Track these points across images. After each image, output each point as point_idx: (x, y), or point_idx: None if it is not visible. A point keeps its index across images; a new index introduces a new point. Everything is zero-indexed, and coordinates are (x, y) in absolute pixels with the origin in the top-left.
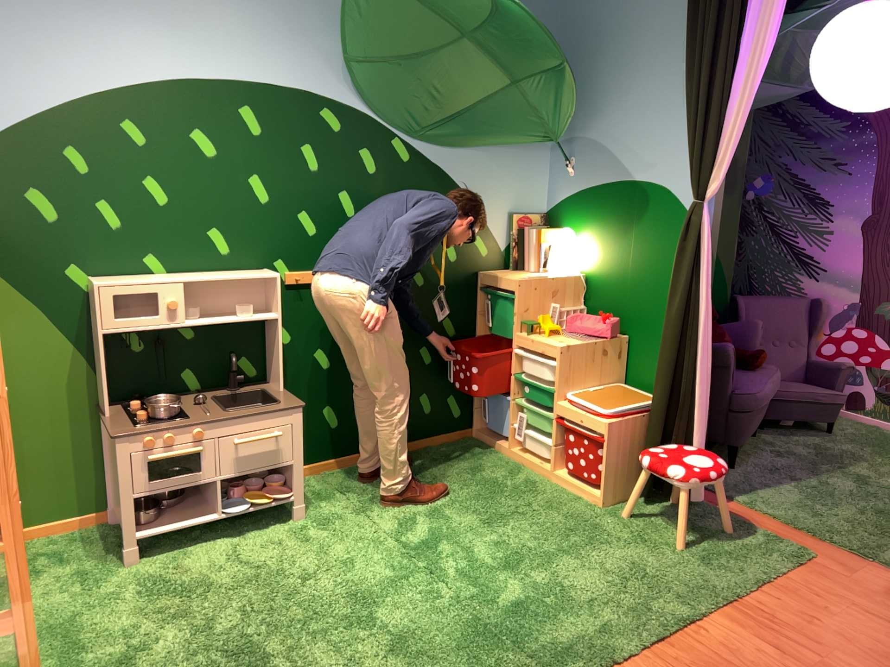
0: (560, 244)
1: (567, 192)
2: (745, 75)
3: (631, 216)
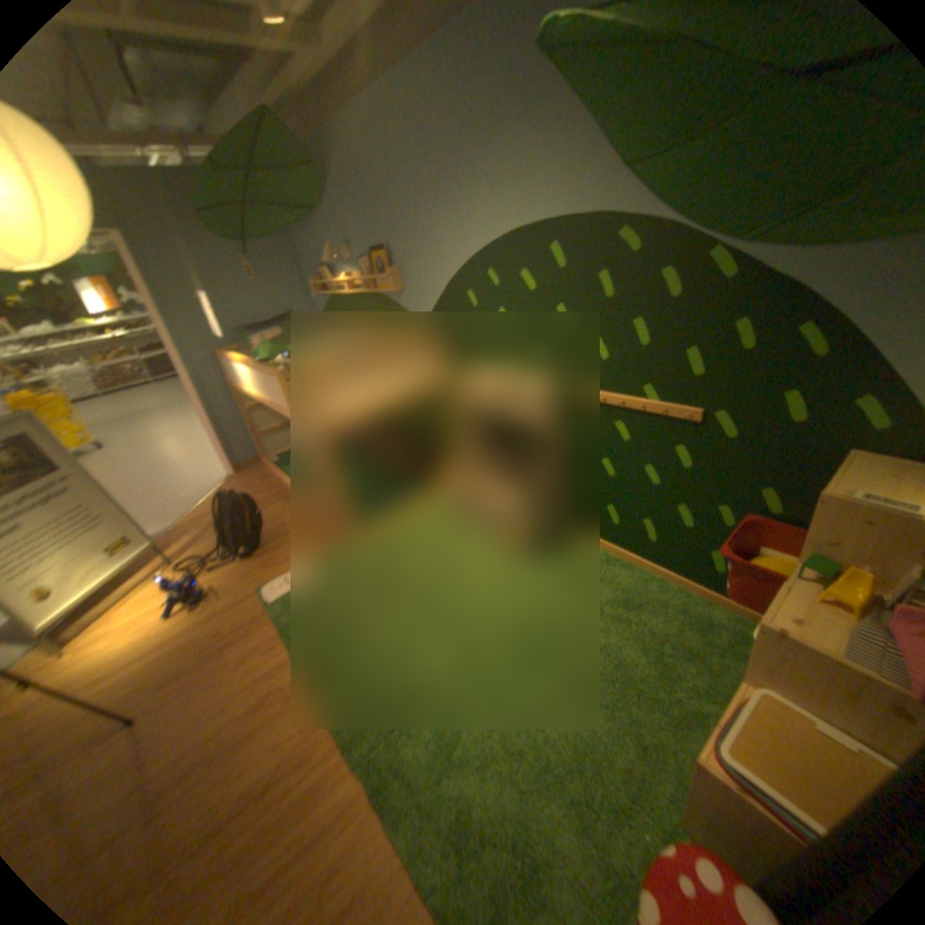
0: None
1: None
2: None
3: None
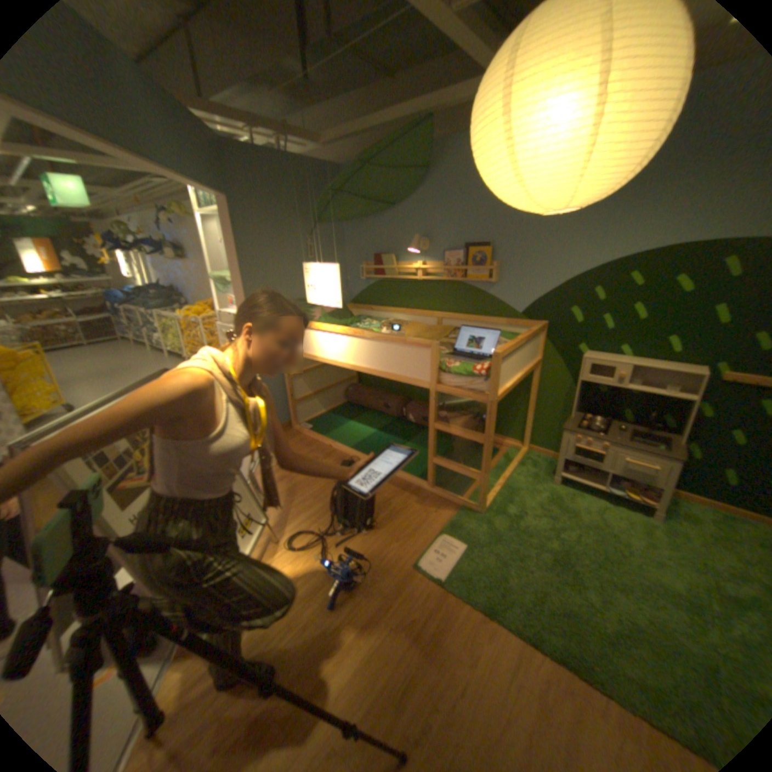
0: None
1: None
2: None
3: None
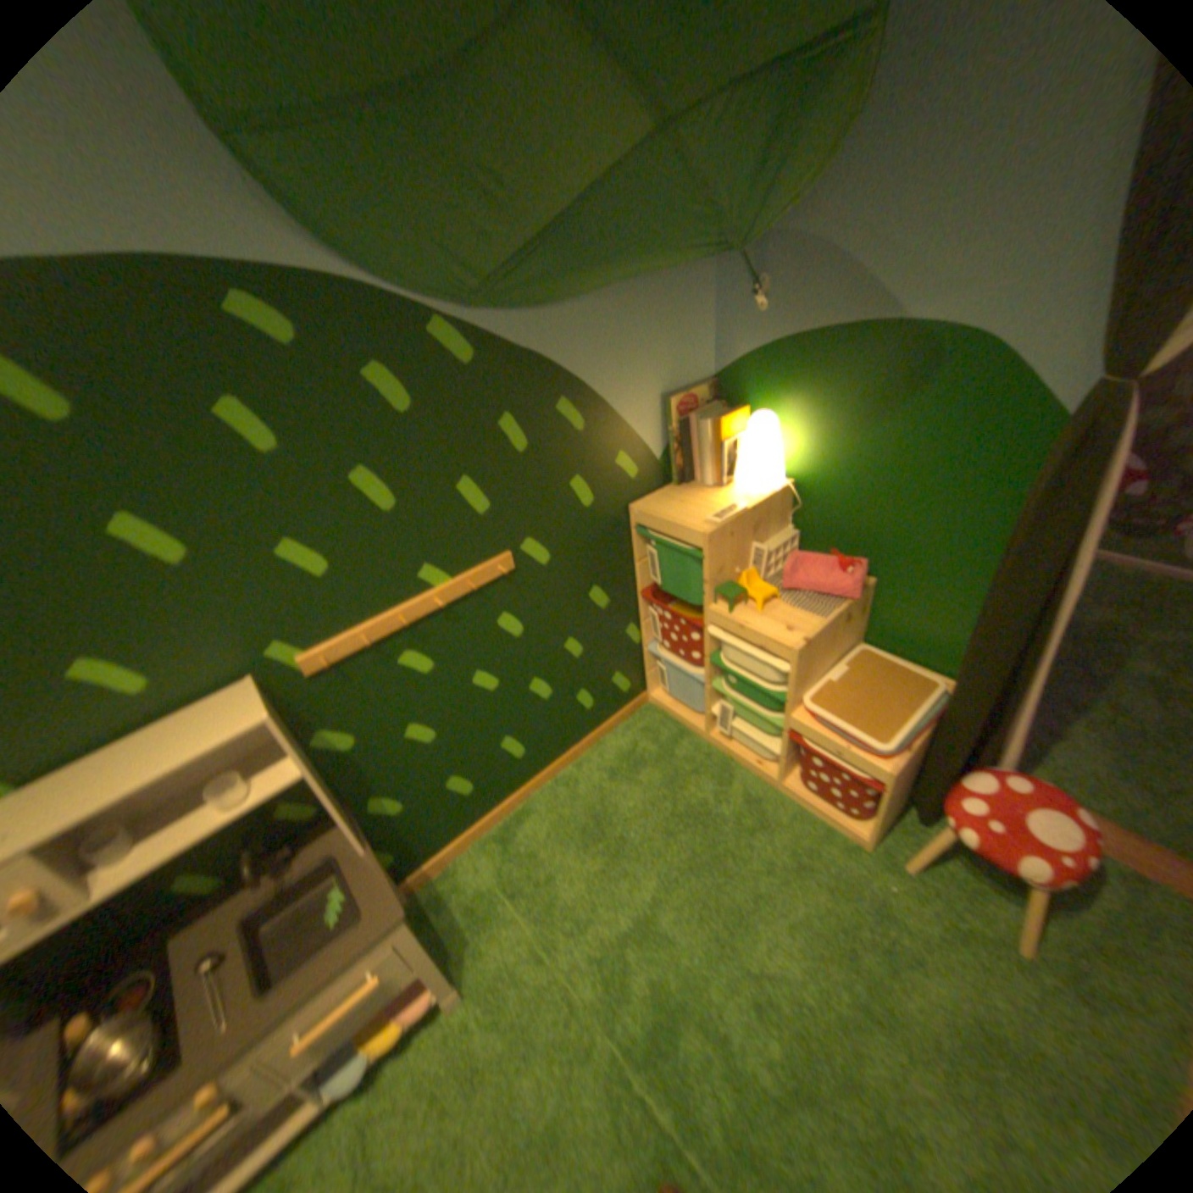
0: (755, 442)
1: (754, 342)
2: None
3: (893, 390)
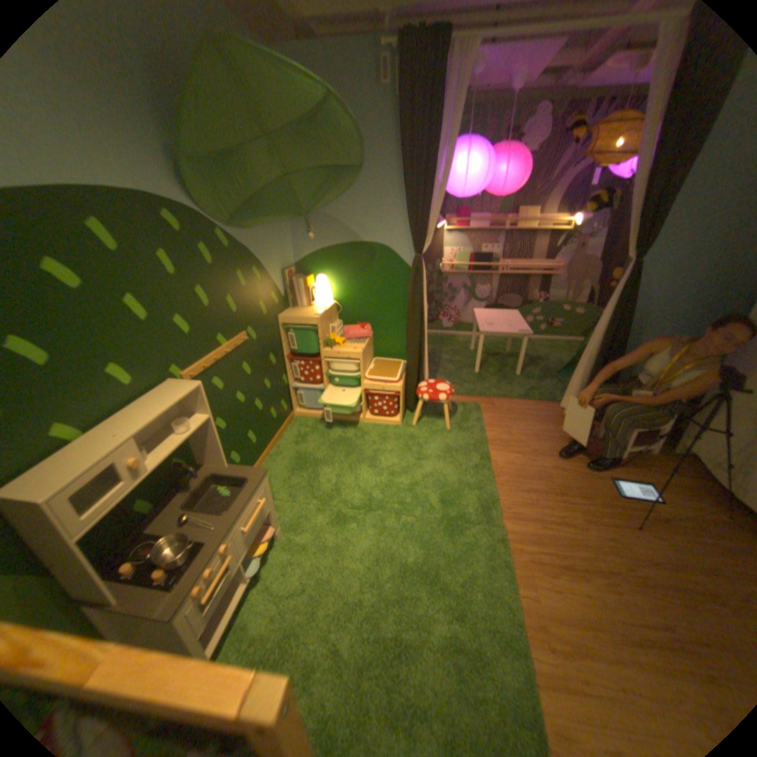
0: (321, 287)
1: (310, 251)
2: (443, 182)
3: (363, 265)
